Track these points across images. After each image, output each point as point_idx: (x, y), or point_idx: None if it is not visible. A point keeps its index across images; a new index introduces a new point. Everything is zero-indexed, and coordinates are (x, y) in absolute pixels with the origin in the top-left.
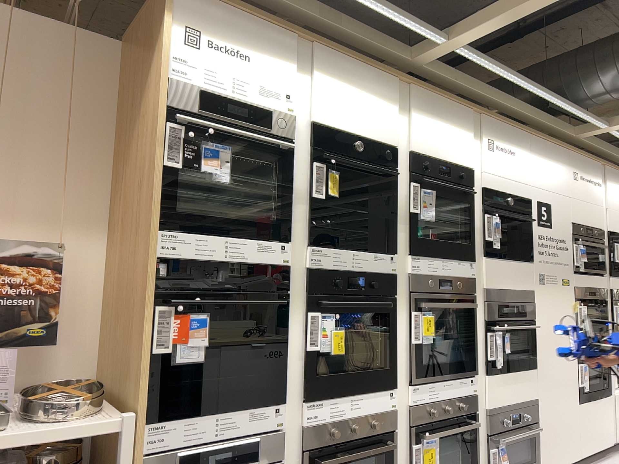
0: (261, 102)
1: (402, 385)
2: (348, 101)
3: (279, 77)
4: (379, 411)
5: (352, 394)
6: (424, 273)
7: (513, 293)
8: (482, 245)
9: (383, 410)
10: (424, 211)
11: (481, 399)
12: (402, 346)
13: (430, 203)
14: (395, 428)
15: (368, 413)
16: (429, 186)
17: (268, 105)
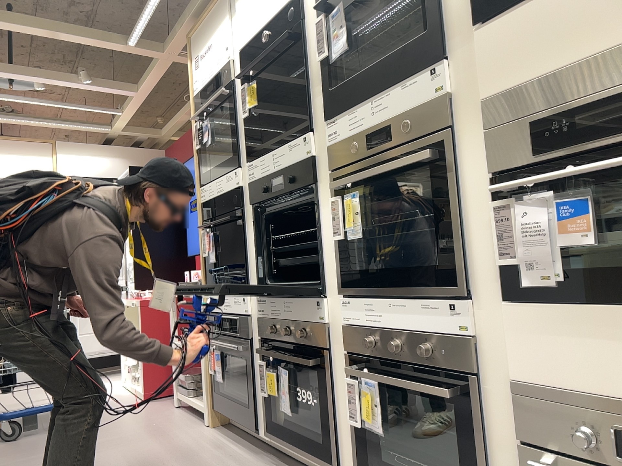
0: (217, 71)
1: (336, 297)
2: (254, 1)
3: (221, 40)
4: (307, 321)
5: (283, 297)
6: (343, 137)
7: (616, 58)
8: (467, 8)
9: (311, 321)
10: (335, 46)
11: (500, 356)
12: (331, 246)
13: (338, 28)
14: (325, 347)
15: (297, 320)
16: (338, 2)
17: (219, 69)
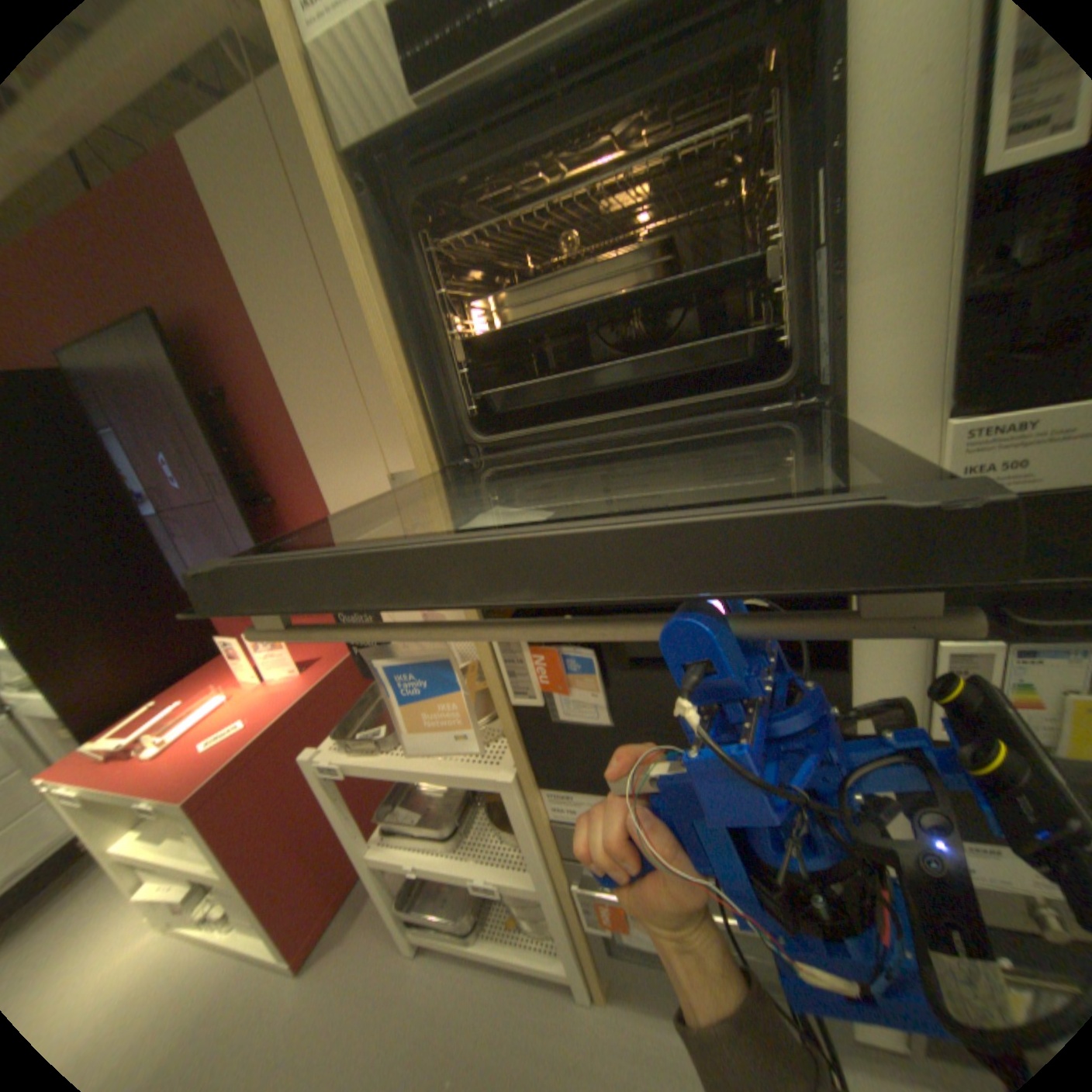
0: None
1: None
2: None
3: None
4: None
5: None
6: None
7: None
8: None
9: None
10: None
11: None
12: None
13: None
14: None
15: None
16: None
17: None
